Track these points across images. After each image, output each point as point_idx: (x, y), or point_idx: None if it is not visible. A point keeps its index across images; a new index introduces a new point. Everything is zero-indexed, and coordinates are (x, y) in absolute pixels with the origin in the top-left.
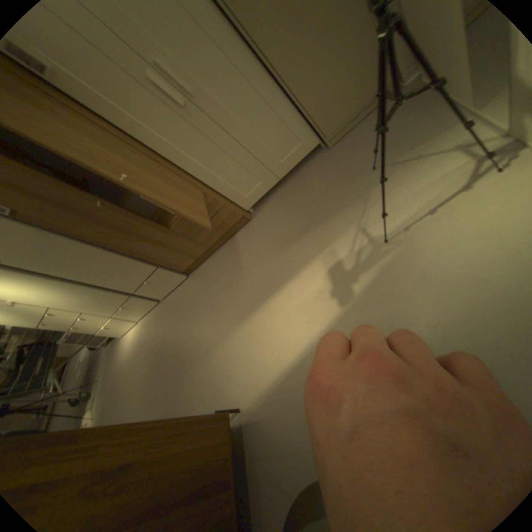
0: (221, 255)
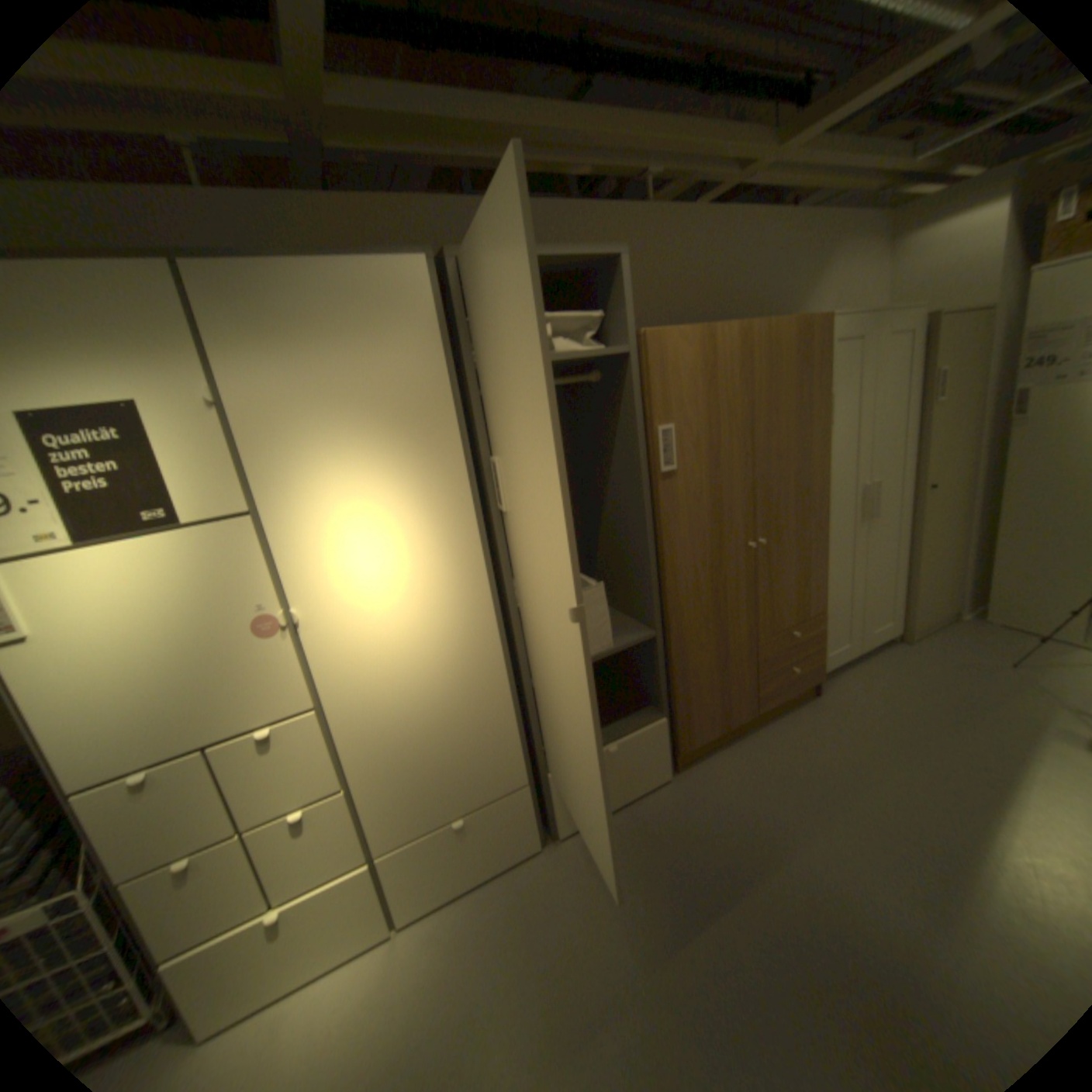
0: (777, 741)
